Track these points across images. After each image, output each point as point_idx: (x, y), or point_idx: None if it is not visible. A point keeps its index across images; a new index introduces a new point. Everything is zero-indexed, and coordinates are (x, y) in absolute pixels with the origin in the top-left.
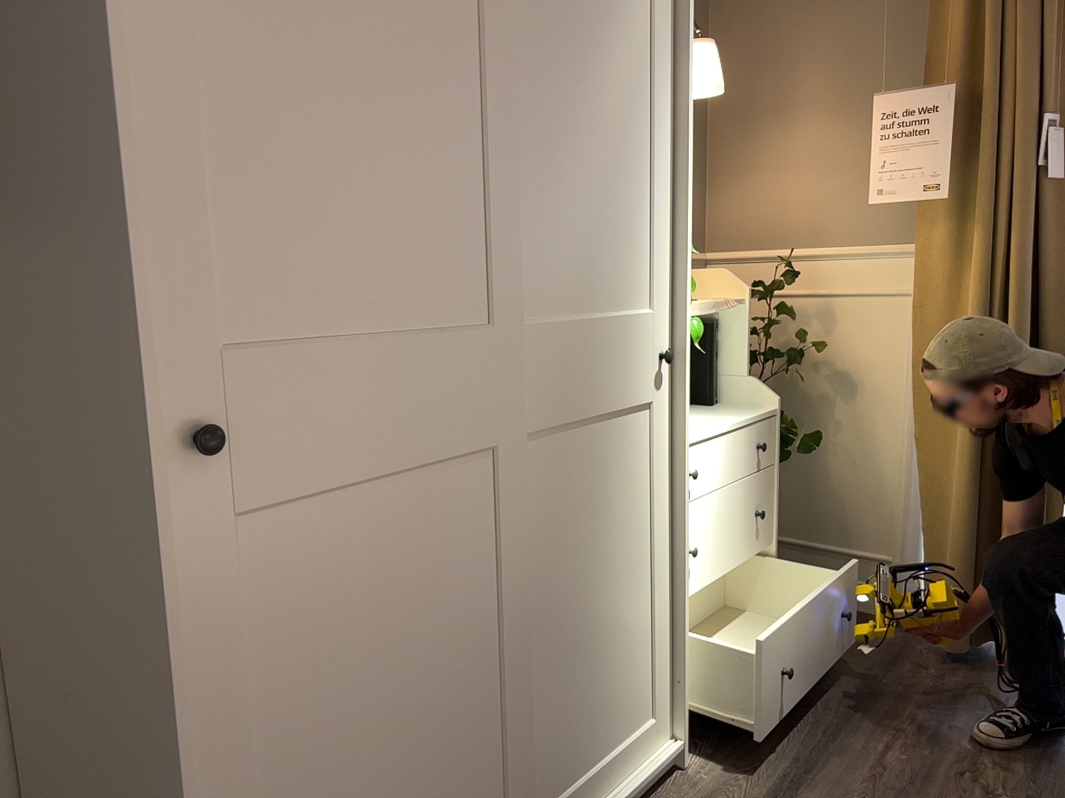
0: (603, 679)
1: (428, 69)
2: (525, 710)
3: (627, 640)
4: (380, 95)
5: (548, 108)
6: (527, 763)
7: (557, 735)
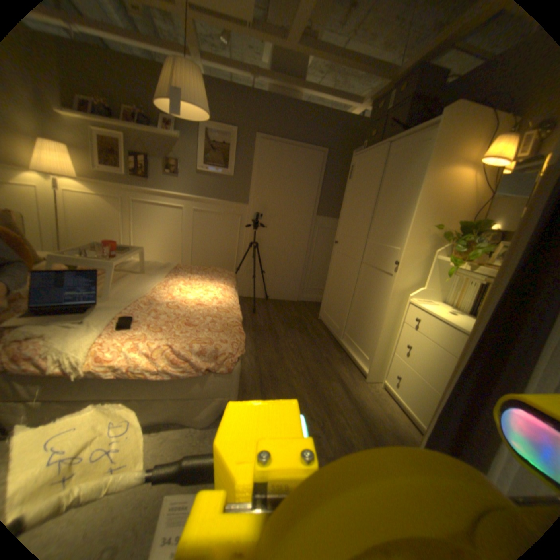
0: (362, 328)
1: (364, 198)
2: (349, 311)
3: (369, 328)
4: (358, 204)
5: (386, 198)
6: (347, 320)
7: (353, 325)
